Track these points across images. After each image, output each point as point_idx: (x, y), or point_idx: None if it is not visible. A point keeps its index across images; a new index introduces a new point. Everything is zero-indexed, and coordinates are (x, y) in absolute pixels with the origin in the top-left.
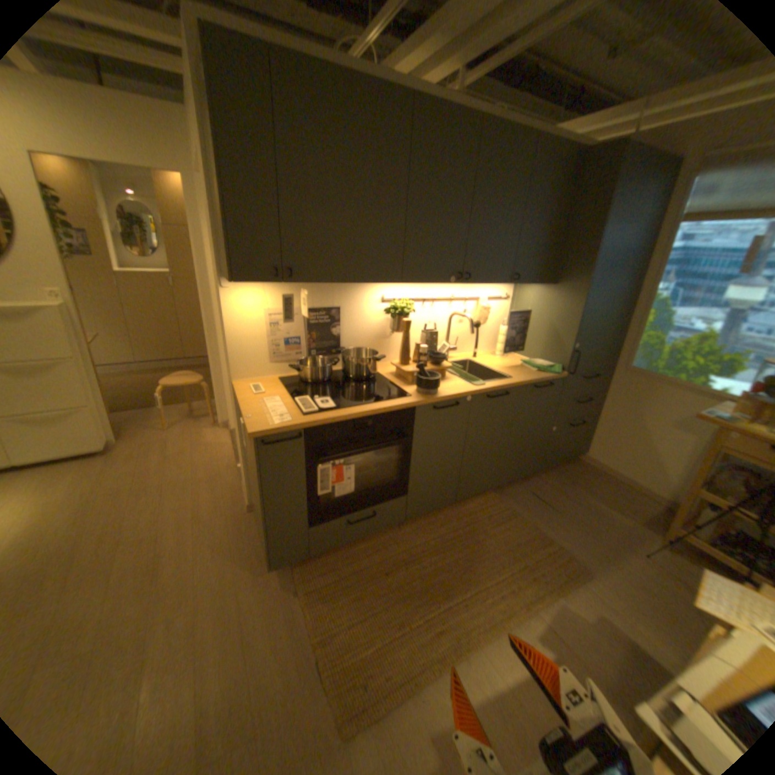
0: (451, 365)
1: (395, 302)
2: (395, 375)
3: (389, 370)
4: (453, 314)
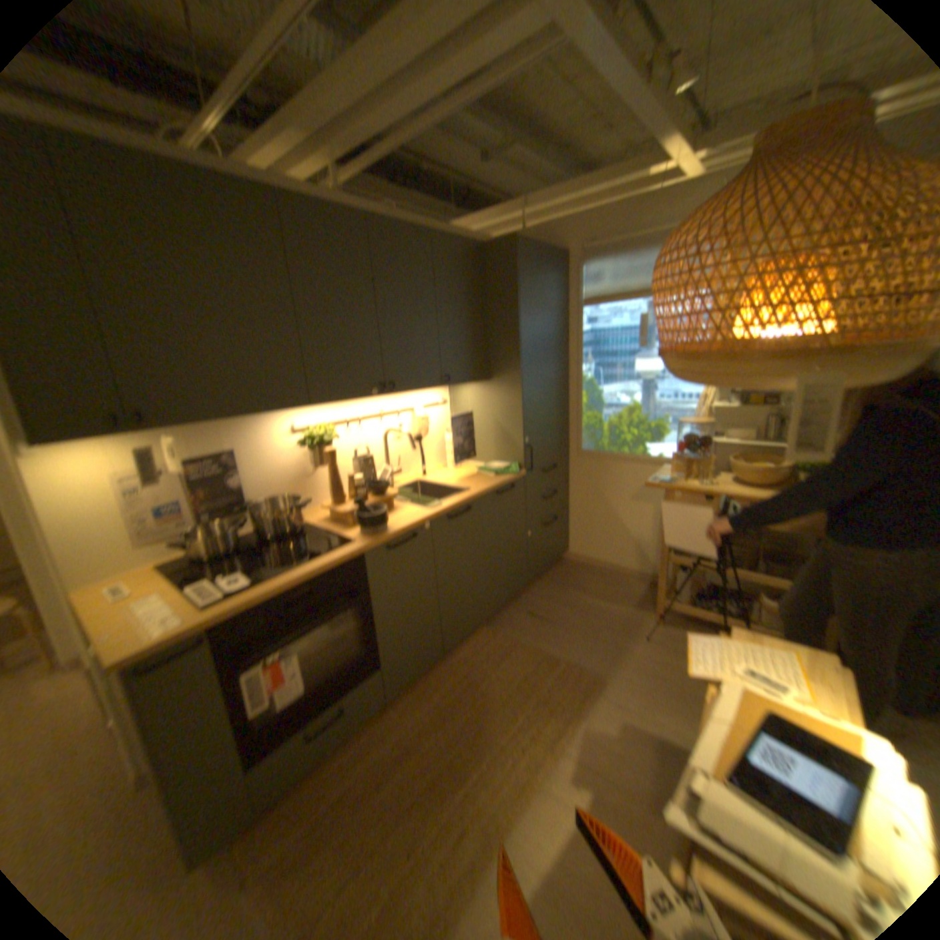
0: (399, 490)
1: (310, 430)
2: (331, 519)
3: (323, 514)
4: (388, 431)
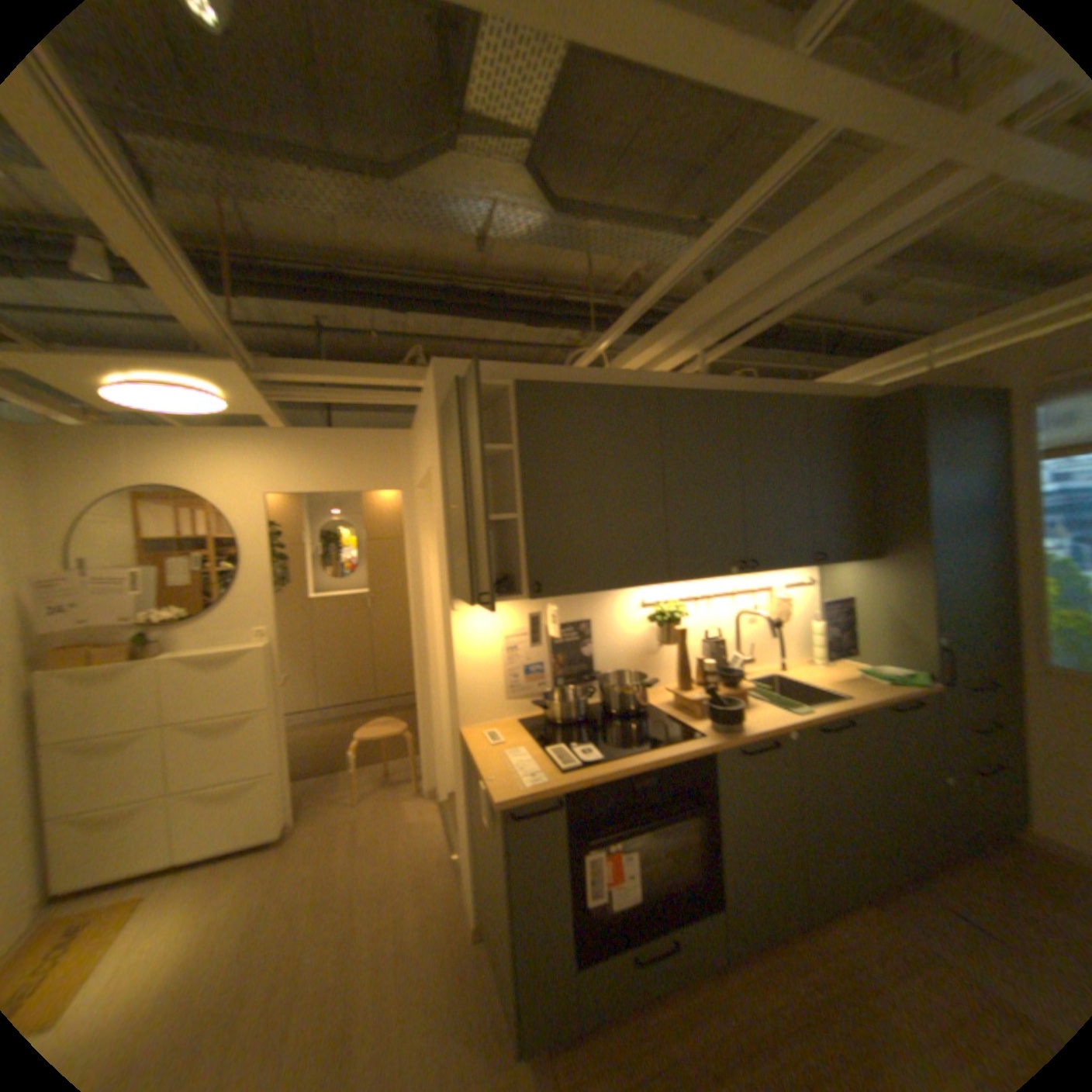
0: (753, 684)
1: (660, 606)
2: (674, 705)
3: (664, 698)
4: (741, 612)
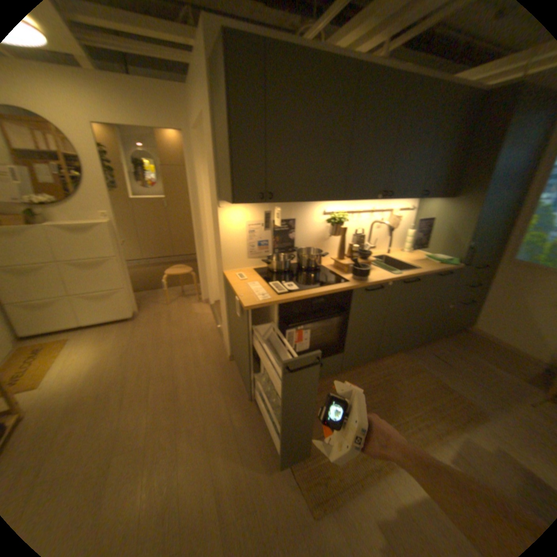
0: (373, 259)
1: (334, 214)
2: (334, 266)
3: (329, 263)
4: (375, 222)
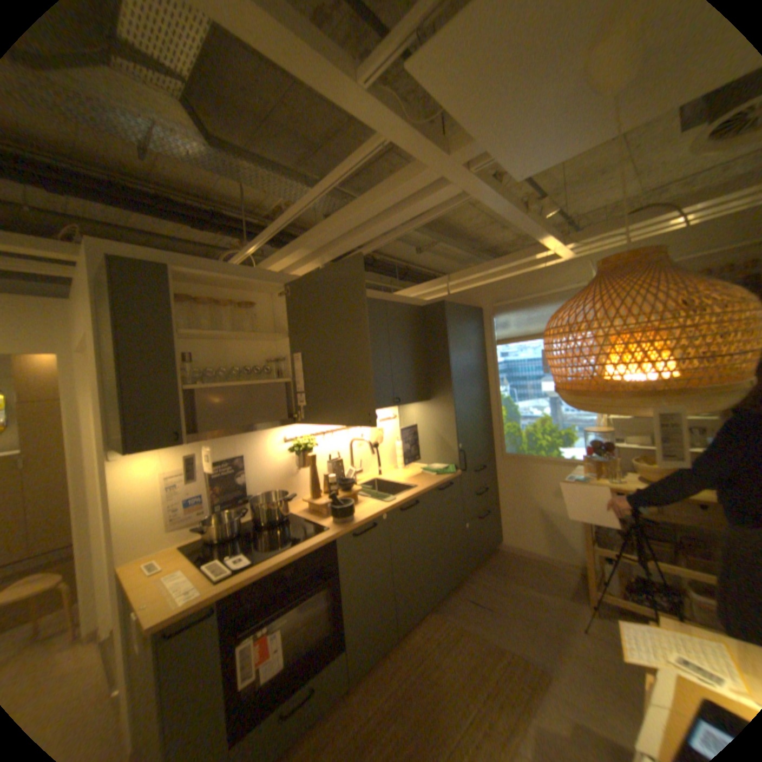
0: (361, 487)
1: (298, 440)
2: (309, 511)
3: (303, 507)
4: (353, 440)
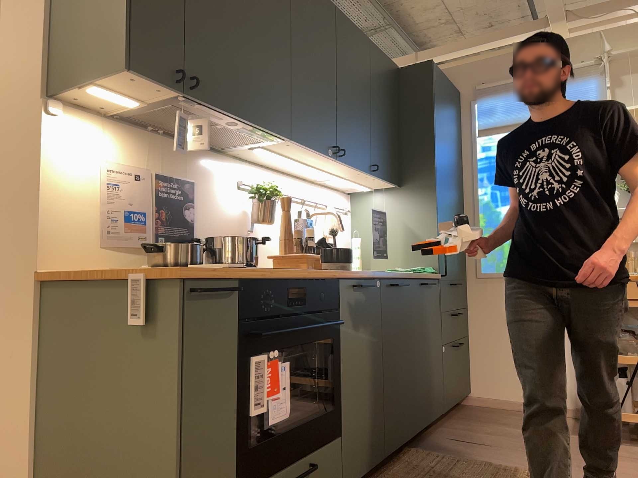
0: None
1: (259, 185)
2: None
3: None
4: (312, 214)
